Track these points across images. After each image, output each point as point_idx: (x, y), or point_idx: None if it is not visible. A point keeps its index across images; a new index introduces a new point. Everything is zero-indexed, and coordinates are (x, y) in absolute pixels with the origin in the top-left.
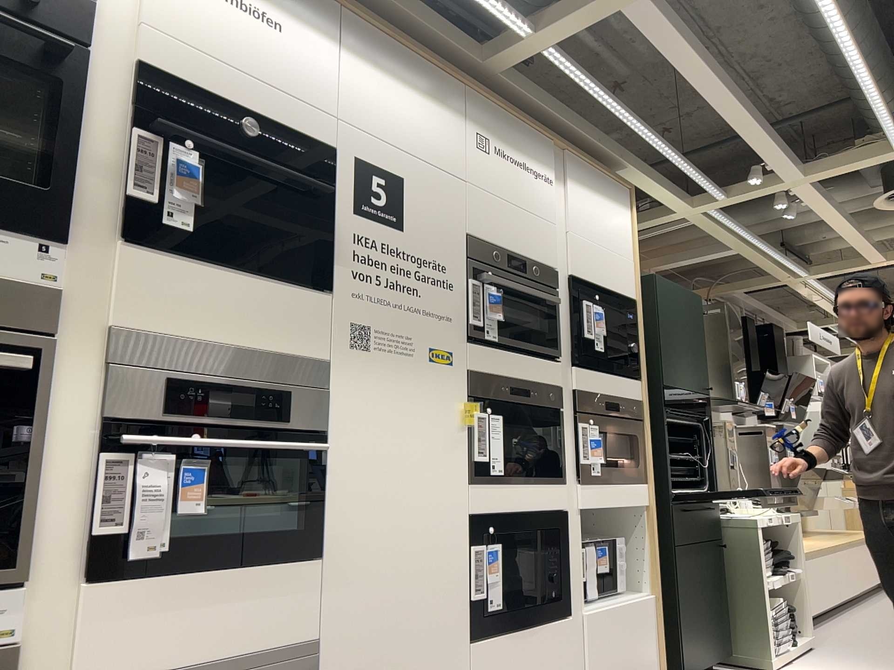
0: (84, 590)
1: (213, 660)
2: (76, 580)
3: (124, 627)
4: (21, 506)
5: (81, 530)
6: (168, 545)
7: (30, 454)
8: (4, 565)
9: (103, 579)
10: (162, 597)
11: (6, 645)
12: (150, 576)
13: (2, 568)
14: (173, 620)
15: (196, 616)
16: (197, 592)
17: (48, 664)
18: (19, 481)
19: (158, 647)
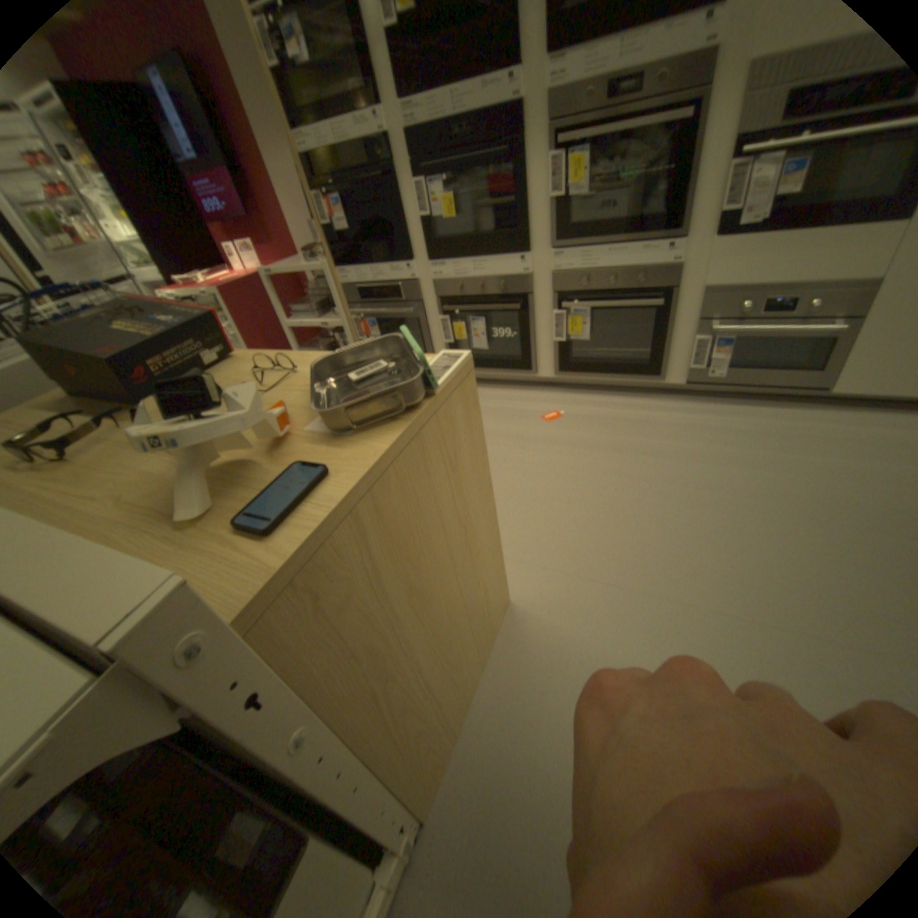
0: (717, 237)
1: (789, 279)
2: (715, 232)
3: (737, 257)
4: (689, 195)
5: (720, 204)
6: (771, 212)
7: (695, 164)
8: (680, 225)
9: (728, 231)
10: (762, 242)
11: (680, 260)
12: (757, 230)
13: (679, 226)
14: (767, 255)
15: (783, 254)
16: (787, 240)
17: (699, 270)
18: (688, 181)
19: (755, 268)
